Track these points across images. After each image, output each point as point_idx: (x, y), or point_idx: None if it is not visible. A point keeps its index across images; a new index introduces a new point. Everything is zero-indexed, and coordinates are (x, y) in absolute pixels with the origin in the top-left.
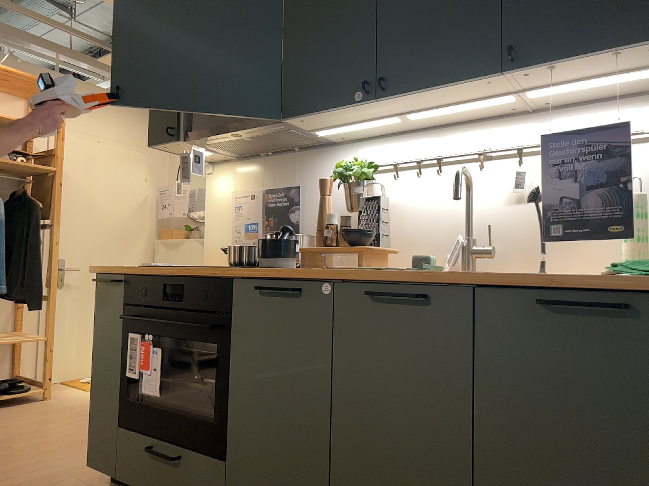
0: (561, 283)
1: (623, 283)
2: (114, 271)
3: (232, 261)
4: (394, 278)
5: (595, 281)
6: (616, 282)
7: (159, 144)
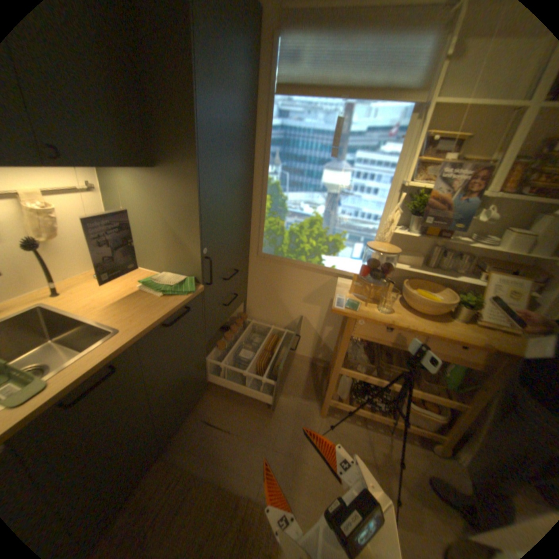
0: (170, 313)
1: (182, 301)
2: None
3: None
4: (76, 378)
5: (174, 304)
6: (185, 303)
7: None
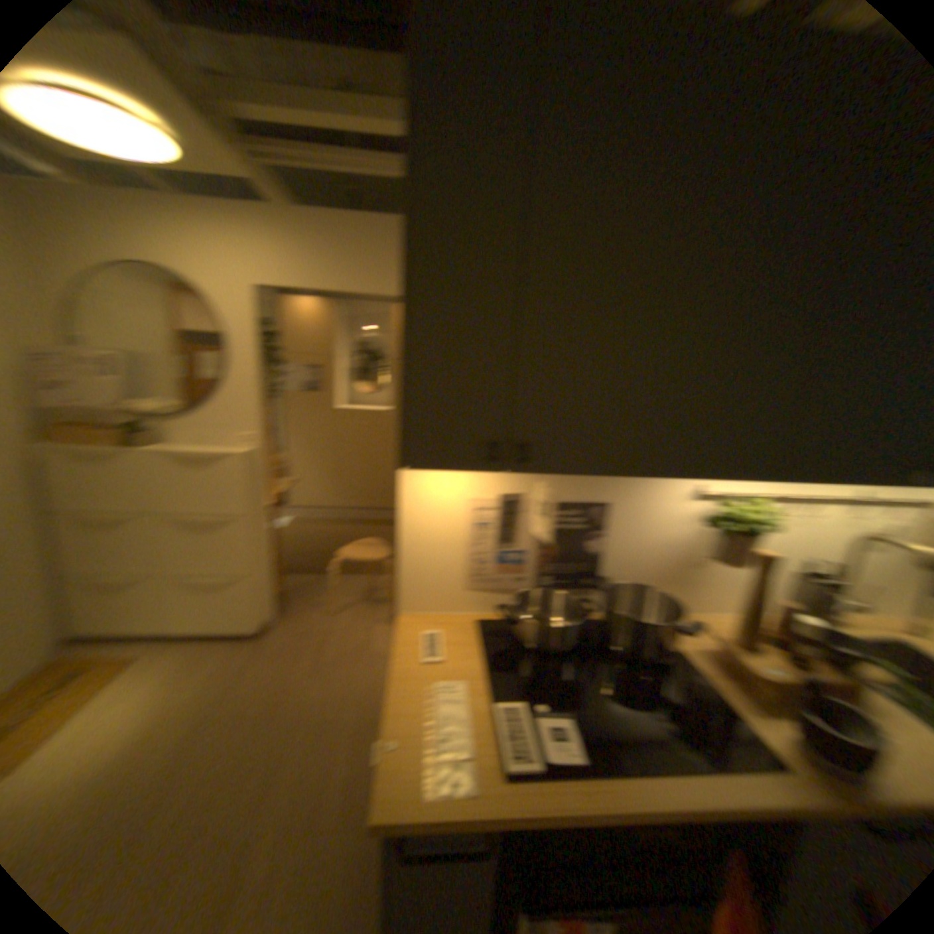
0: None
1: None
2: (476, 825)
3: (552, 645)
4: None
5: None
6: None
7: (437, 463)
